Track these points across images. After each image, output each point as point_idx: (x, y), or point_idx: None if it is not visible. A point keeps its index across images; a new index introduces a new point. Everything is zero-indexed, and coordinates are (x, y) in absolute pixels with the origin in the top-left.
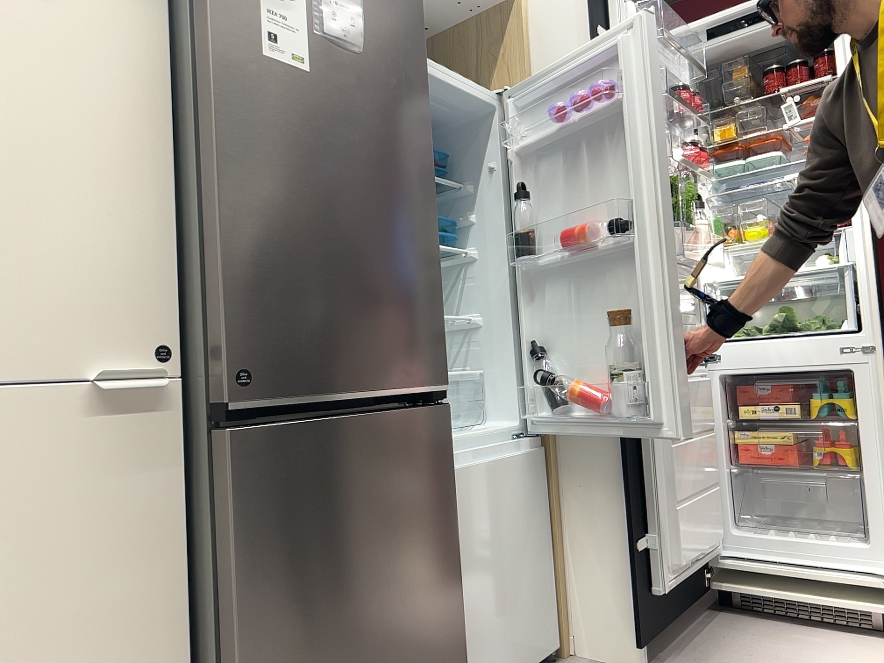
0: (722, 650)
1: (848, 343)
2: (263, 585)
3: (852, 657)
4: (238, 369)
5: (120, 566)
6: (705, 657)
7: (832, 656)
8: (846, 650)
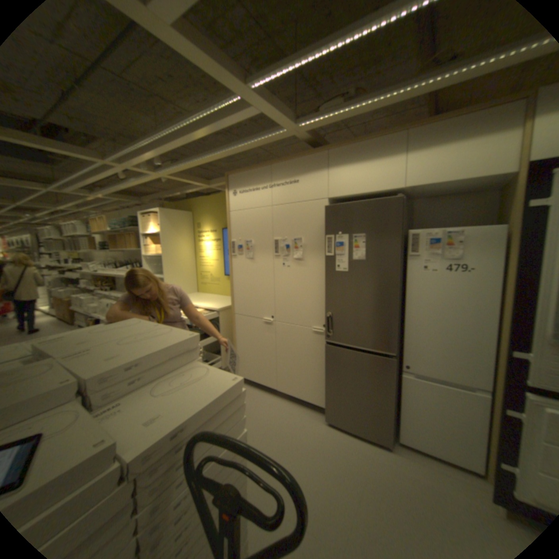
0: None
1: None
2: (331, 374)
3: None
4: (328, 334)
5: (317, 357)
6: None
7: None
8: None
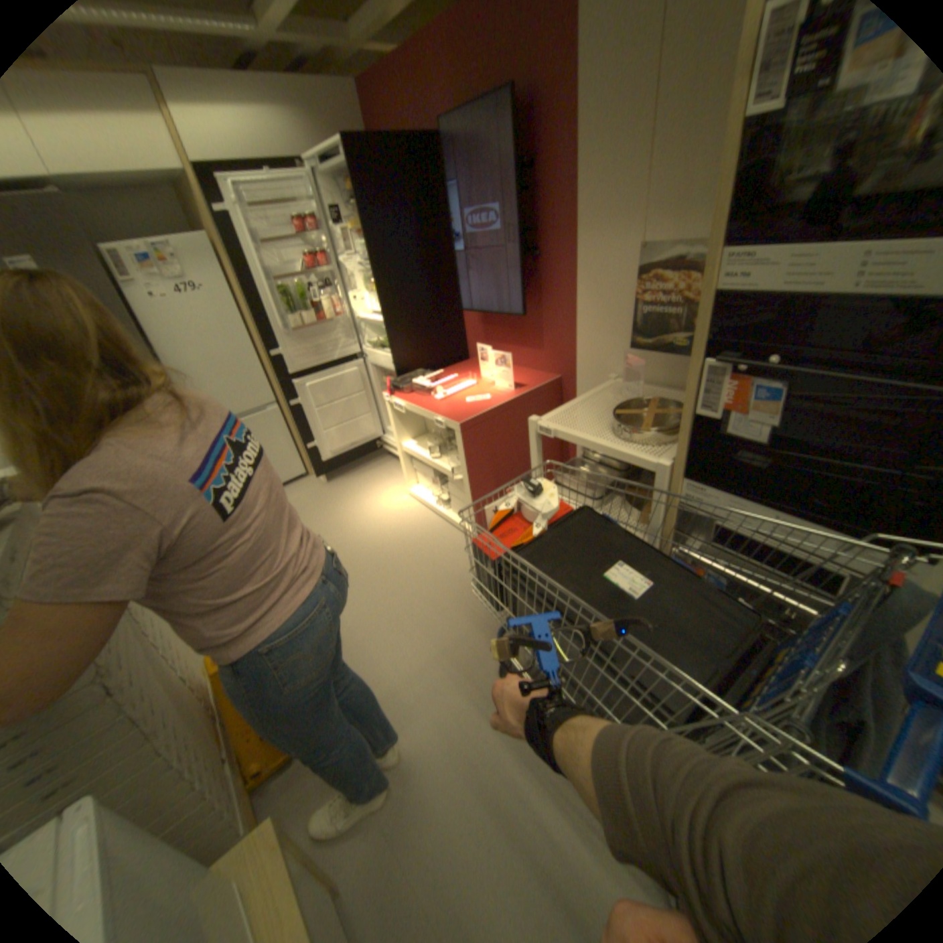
0: (359, 477)
1: (393, 362)
2: None
3: (394, 483)
4: None
5: None
6: (351, 479)
7: (389, 482)
8: (398, 480)
